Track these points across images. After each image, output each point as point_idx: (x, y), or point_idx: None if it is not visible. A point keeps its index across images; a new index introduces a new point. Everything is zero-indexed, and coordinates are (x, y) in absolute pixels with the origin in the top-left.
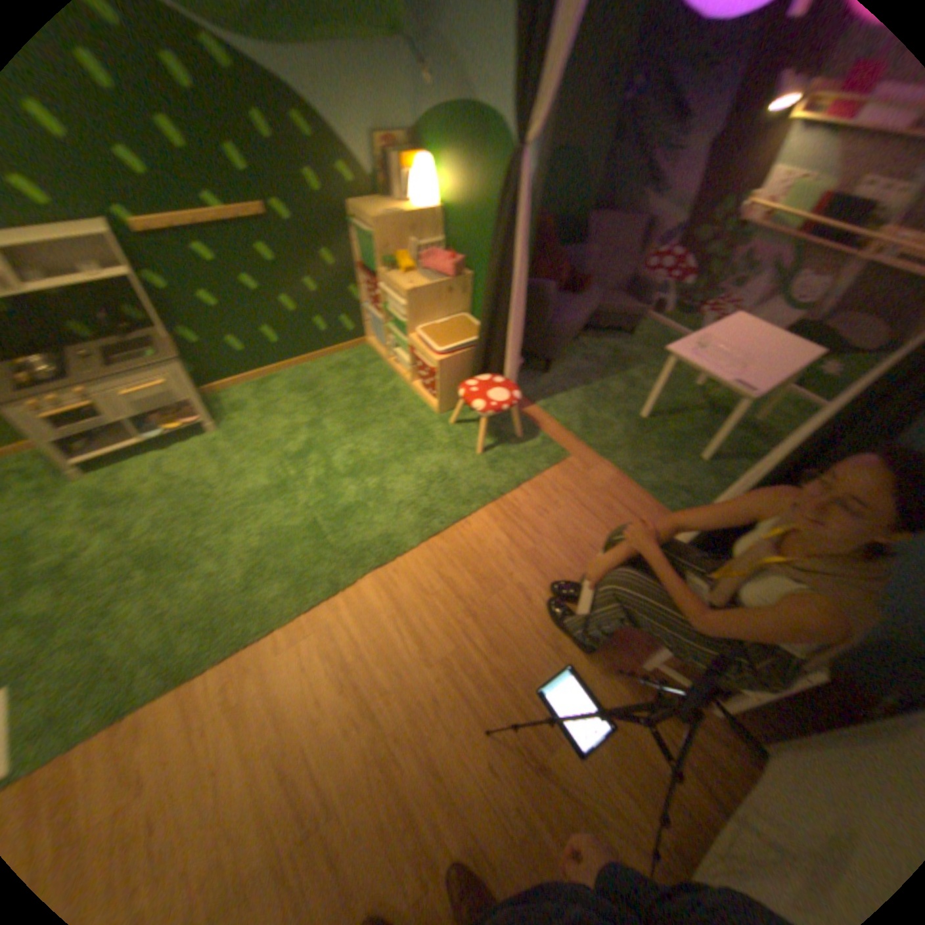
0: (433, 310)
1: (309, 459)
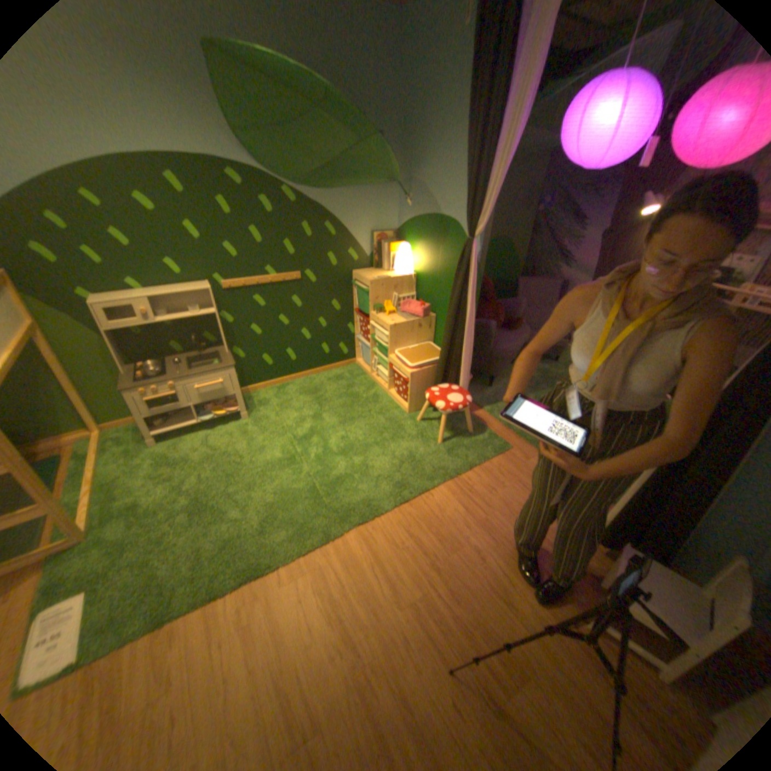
0: (406, 339)
1: (310, 442)
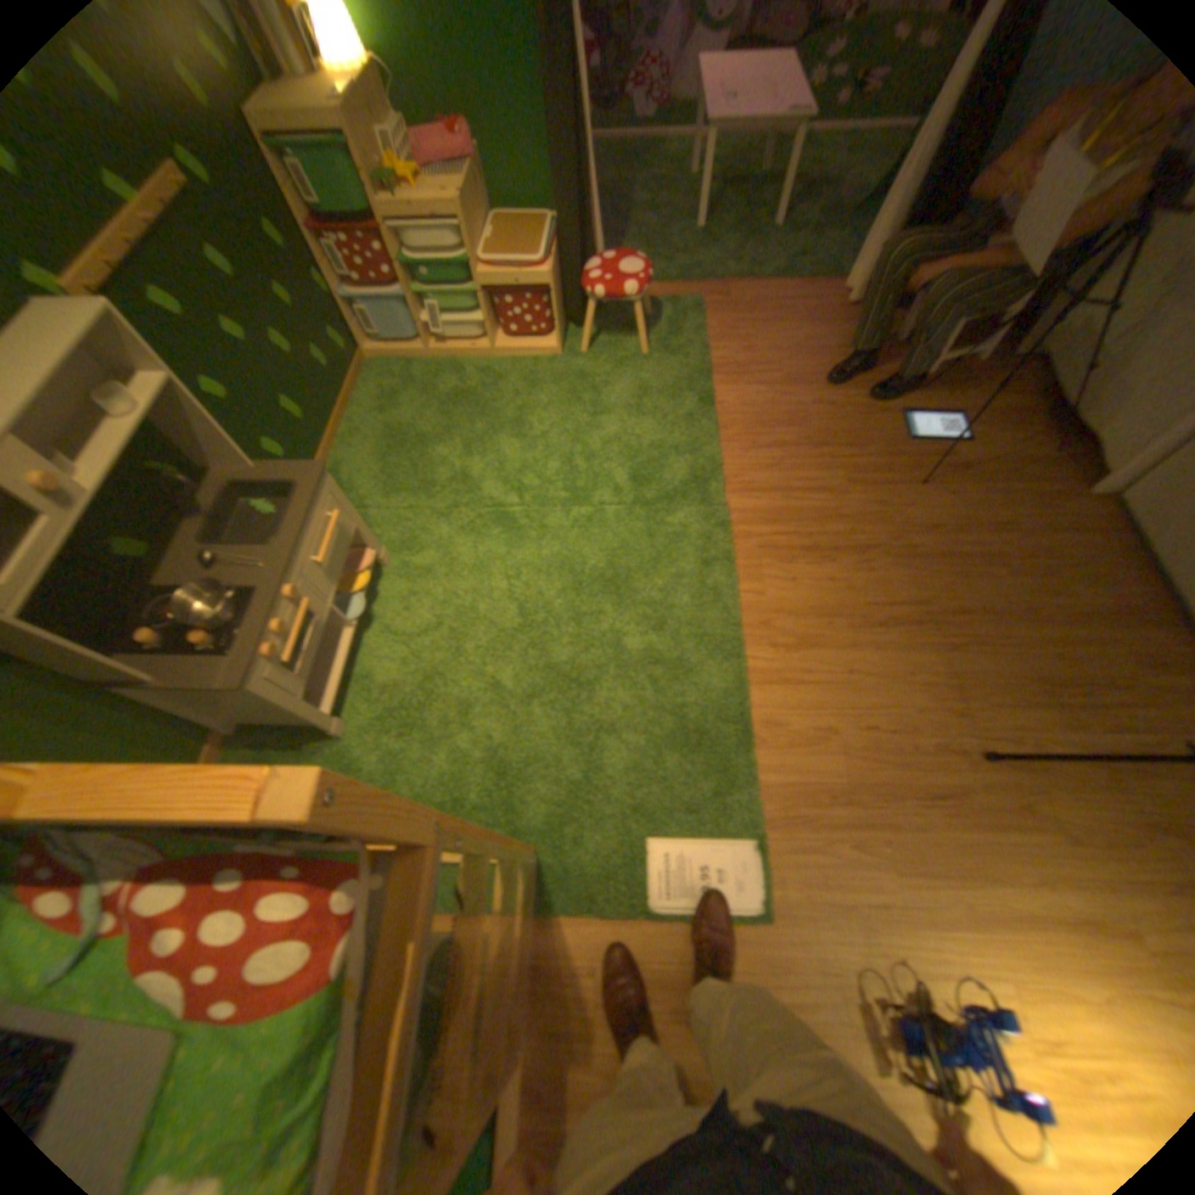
0: (475, 220)
1: (525, 486)
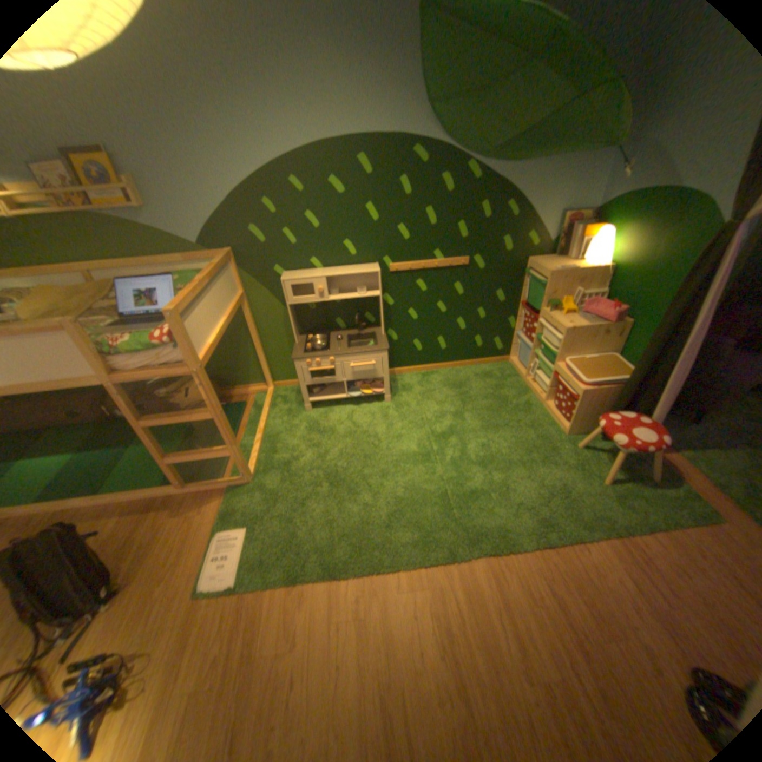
0: (585, 346)
1: (448, 441)
